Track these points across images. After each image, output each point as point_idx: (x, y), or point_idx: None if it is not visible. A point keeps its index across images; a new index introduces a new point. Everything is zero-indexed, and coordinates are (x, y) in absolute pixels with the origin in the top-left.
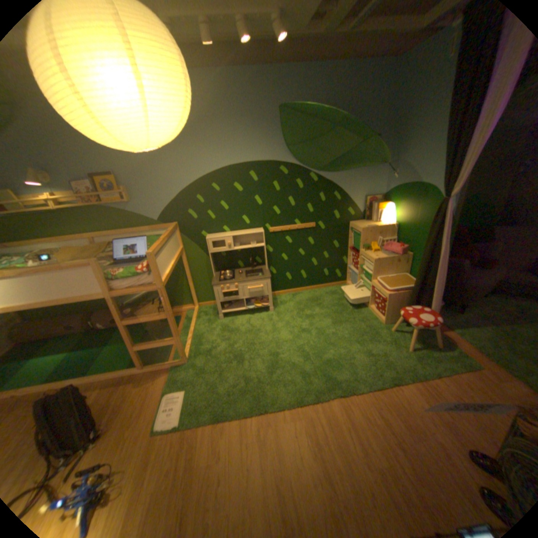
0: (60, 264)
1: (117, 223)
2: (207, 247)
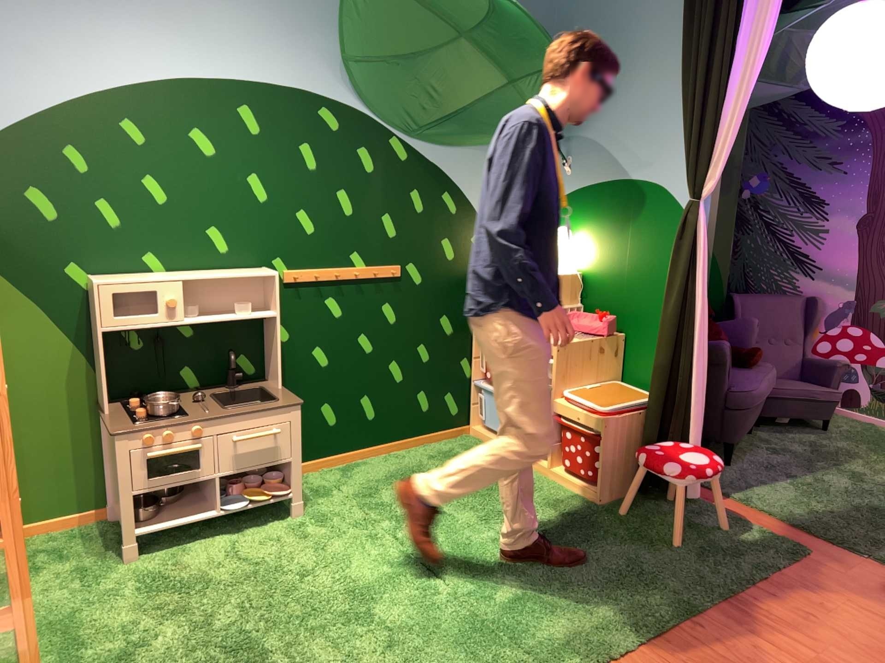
0: None
1: None
2: (96, 310)
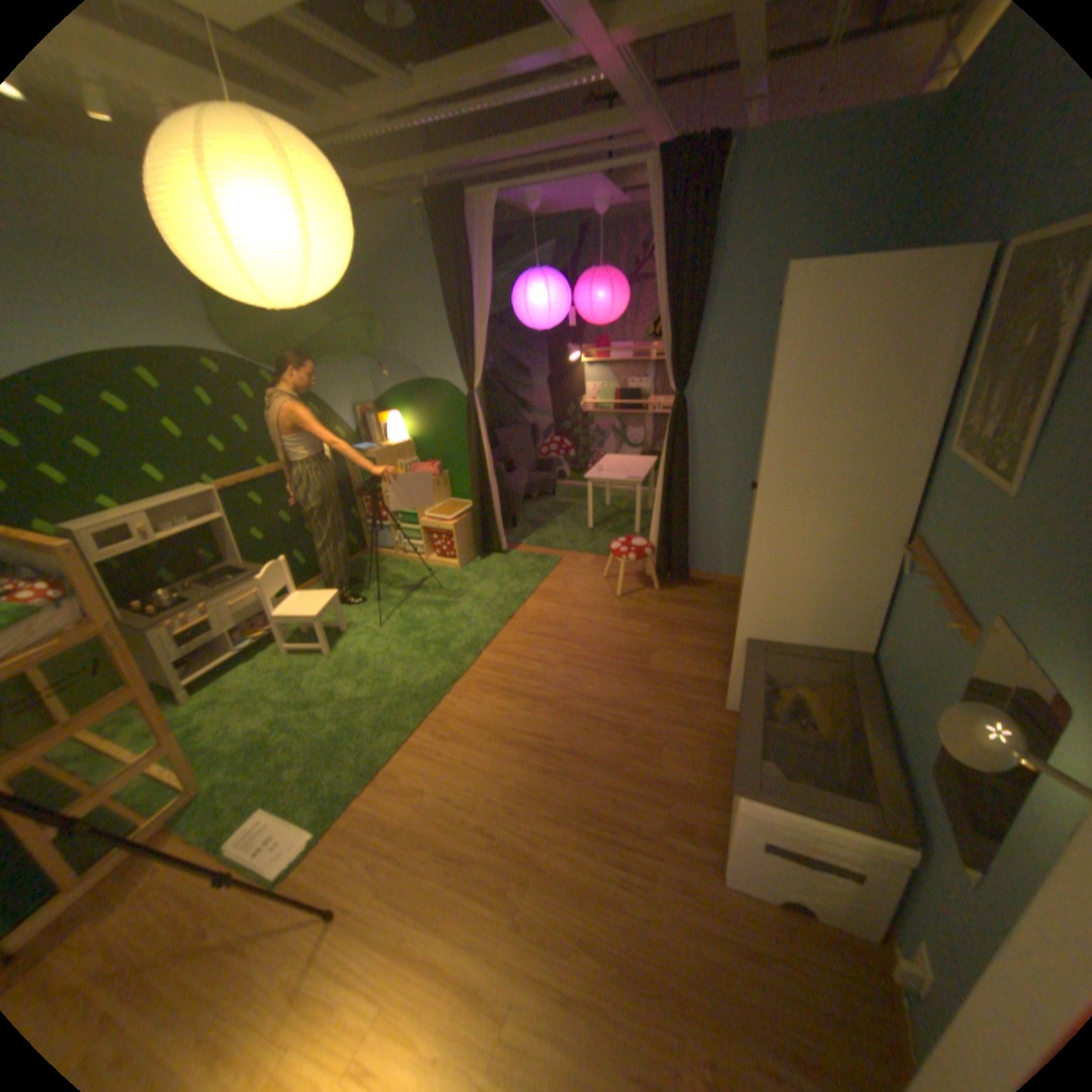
0: None
1: None
2: (81, 552)
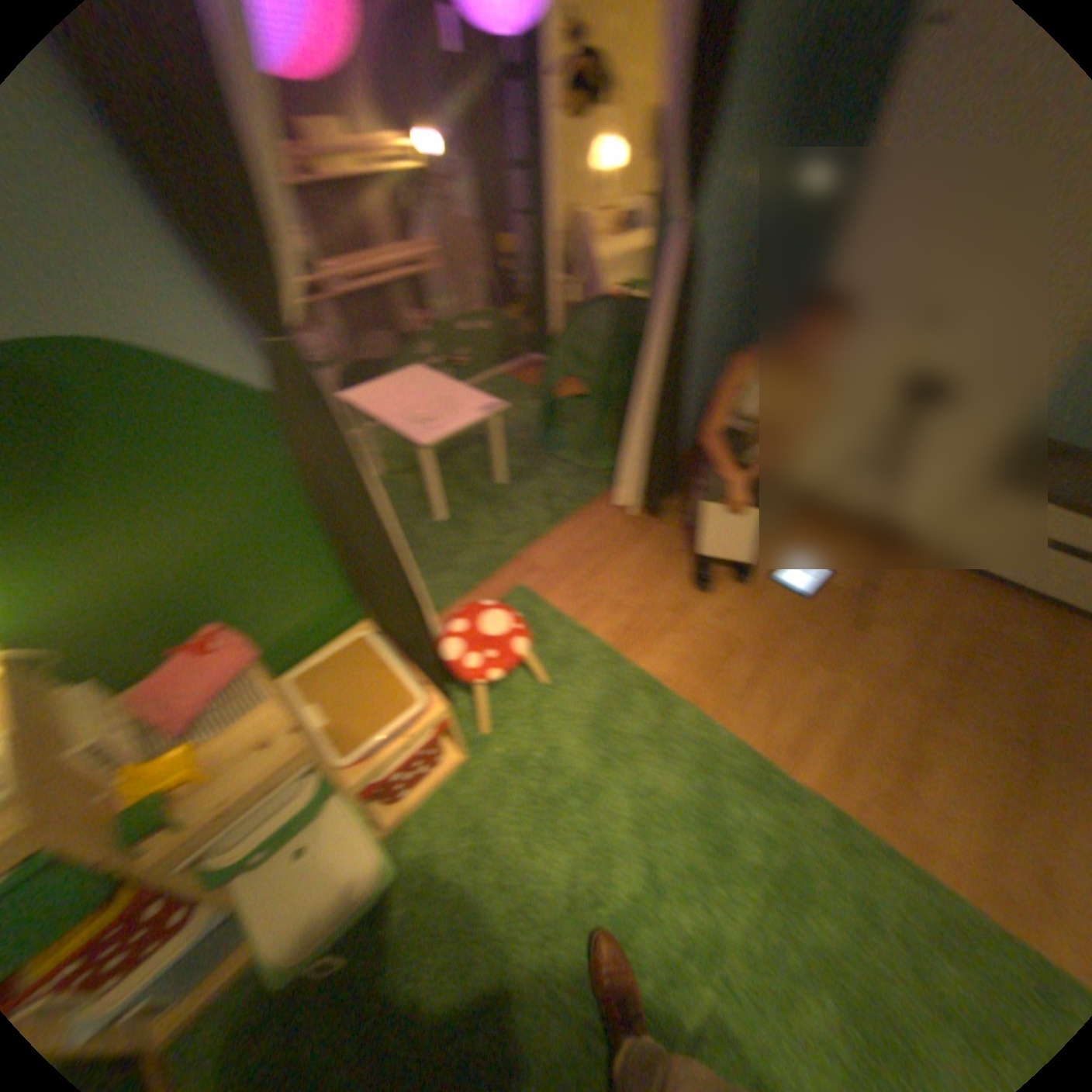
0: None
1: None
2: None
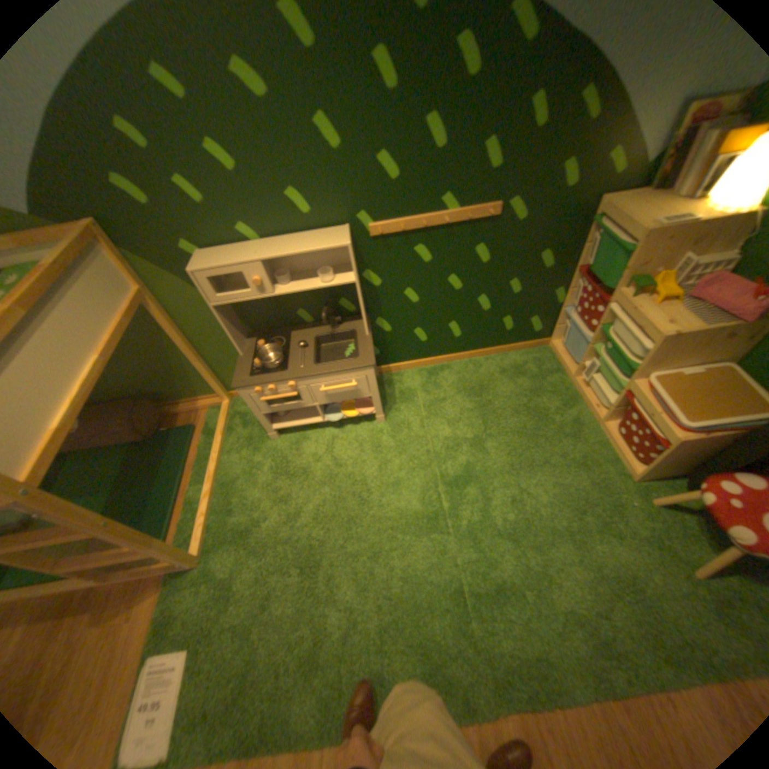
0: None
1: None
2: (200, 292)
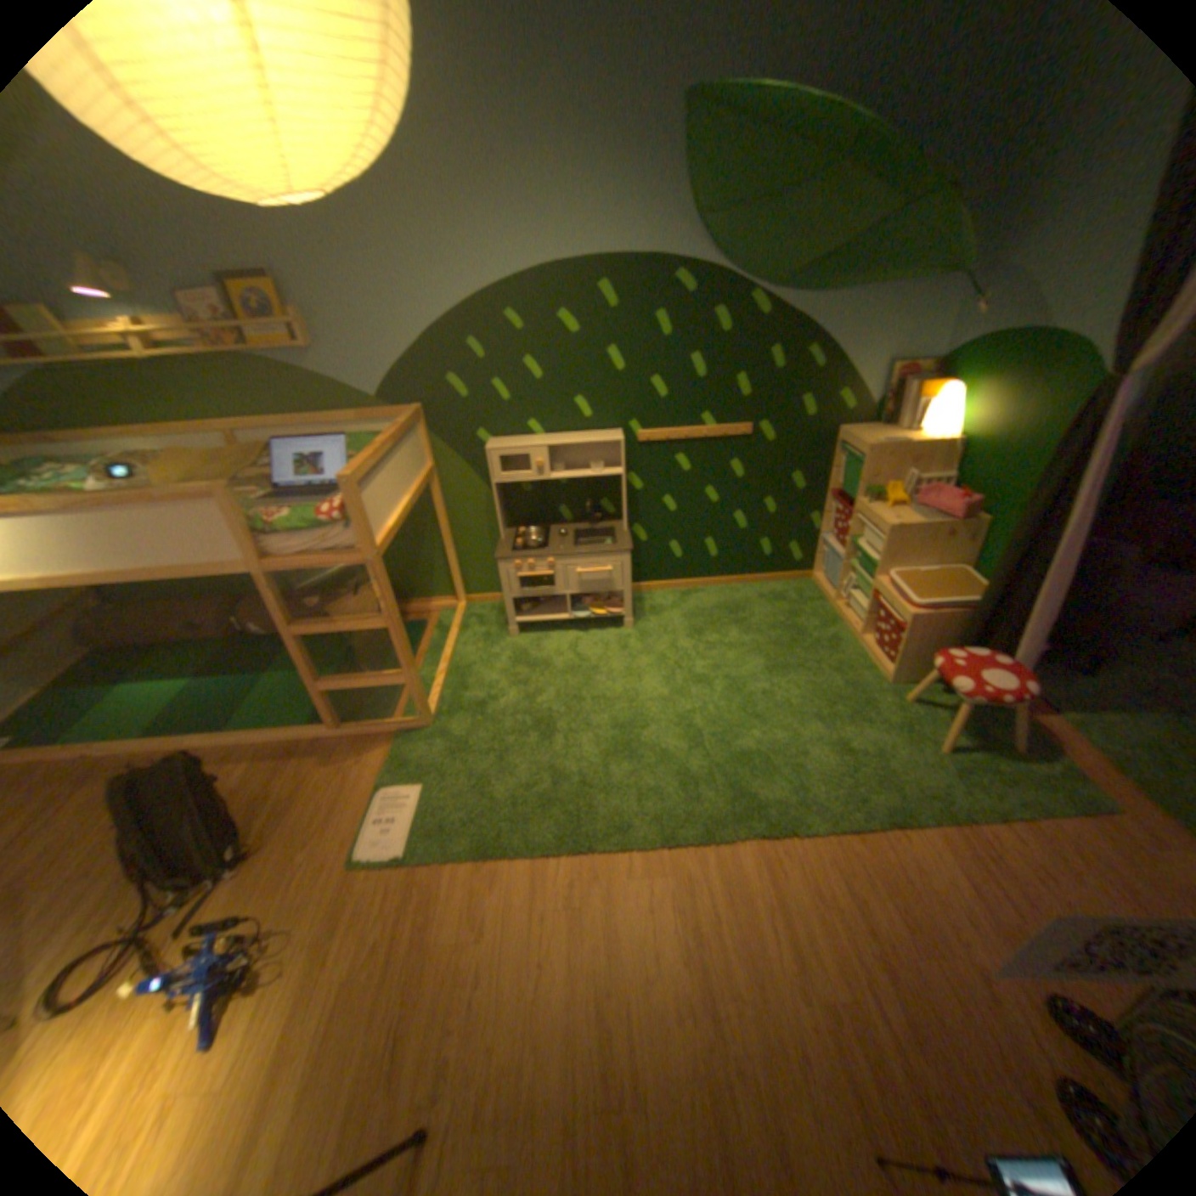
0: (151, 491)
1: (287, 400)
2: (490, 469)
